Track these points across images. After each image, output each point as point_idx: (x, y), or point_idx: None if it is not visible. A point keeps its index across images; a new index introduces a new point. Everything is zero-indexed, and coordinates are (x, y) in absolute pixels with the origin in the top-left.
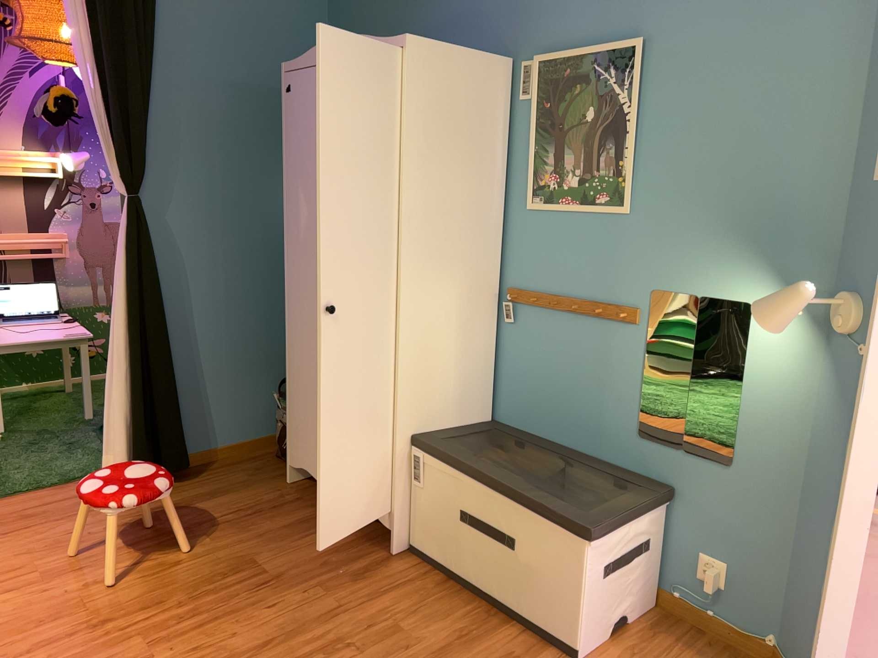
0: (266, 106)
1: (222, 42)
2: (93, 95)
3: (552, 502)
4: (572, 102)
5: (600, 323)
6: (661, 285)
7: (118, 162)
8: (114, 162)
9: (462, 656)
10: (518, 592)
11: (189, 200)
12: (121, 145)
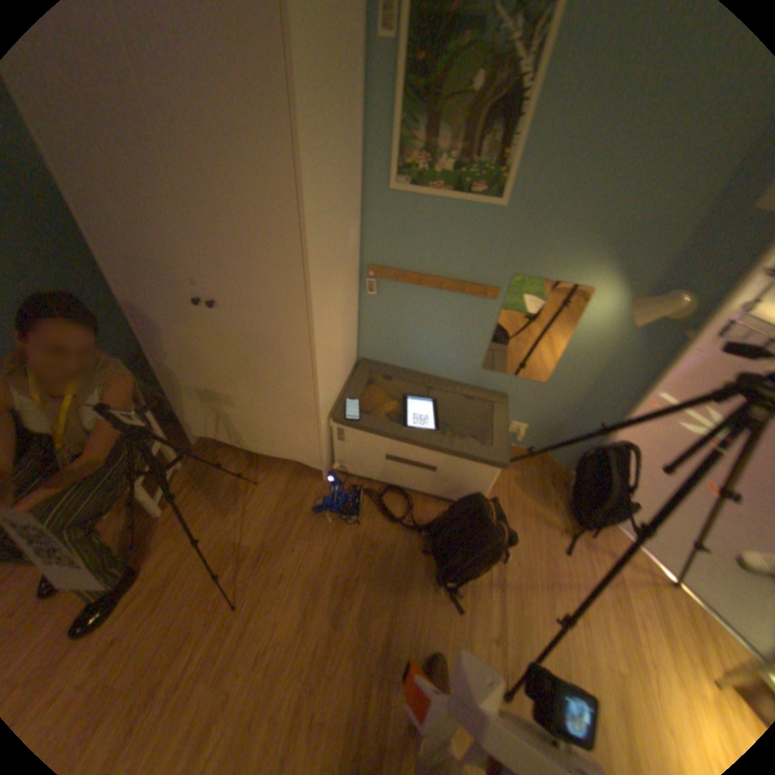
0: None
1: None
2: None
3: (465, 446)
4: (458, 59)
5: (461, 298)
6: (522, 272)
7: None
8: None
9: (422, 543)
10: (435, 488)
11: None
12: None
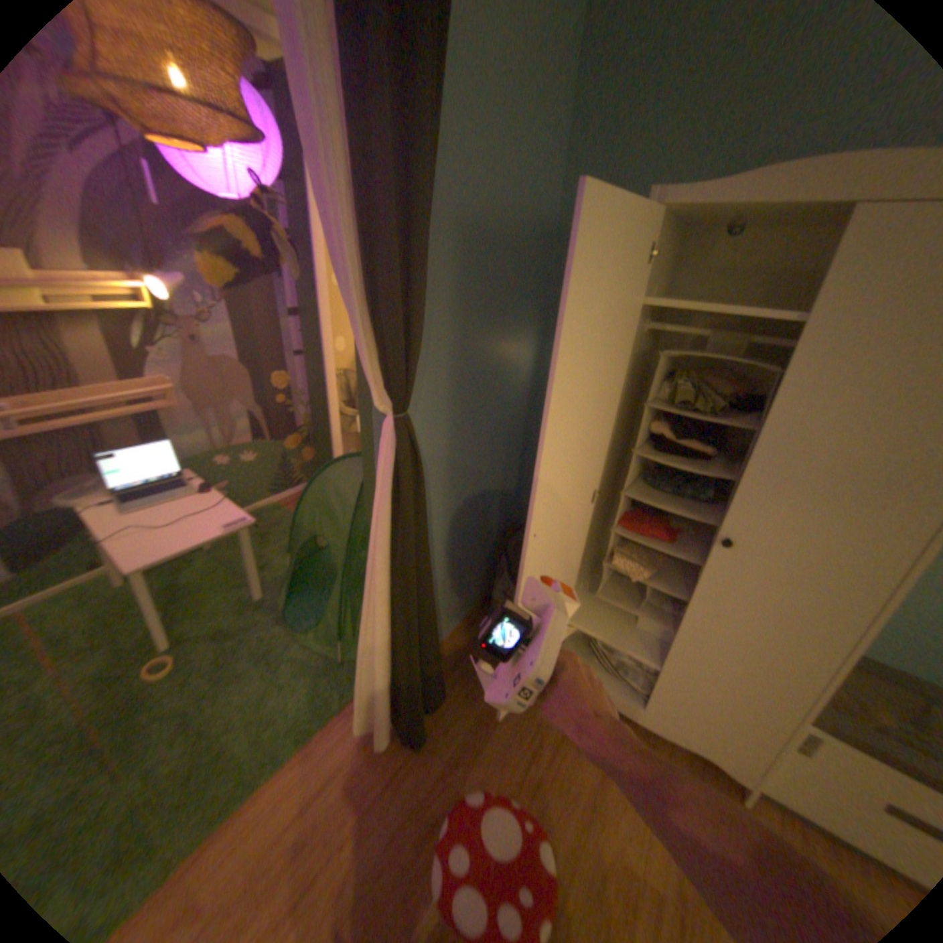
0: (514, 240)
1: (486, 129)
2: (347, 237)
3: None
4: None
5: None
6: None
7: (386, 365)
8: (371, 360)
9: None
10: None
11: (439, 392)
12: (398, 337)
